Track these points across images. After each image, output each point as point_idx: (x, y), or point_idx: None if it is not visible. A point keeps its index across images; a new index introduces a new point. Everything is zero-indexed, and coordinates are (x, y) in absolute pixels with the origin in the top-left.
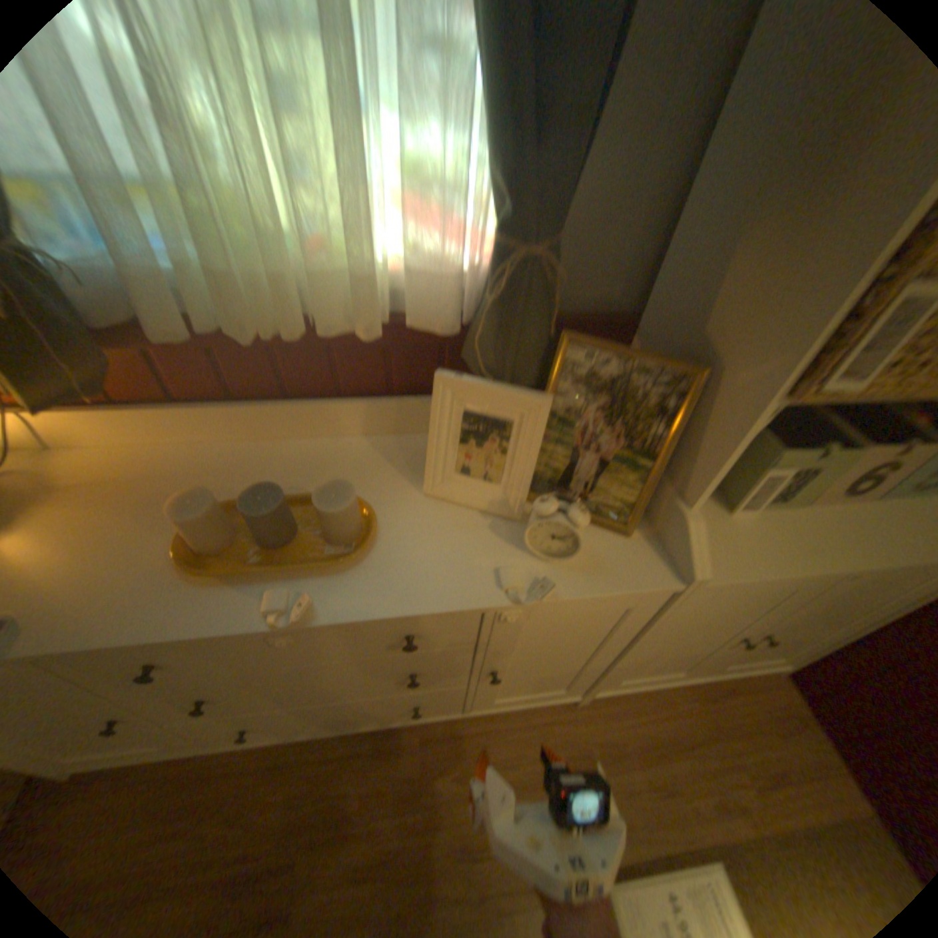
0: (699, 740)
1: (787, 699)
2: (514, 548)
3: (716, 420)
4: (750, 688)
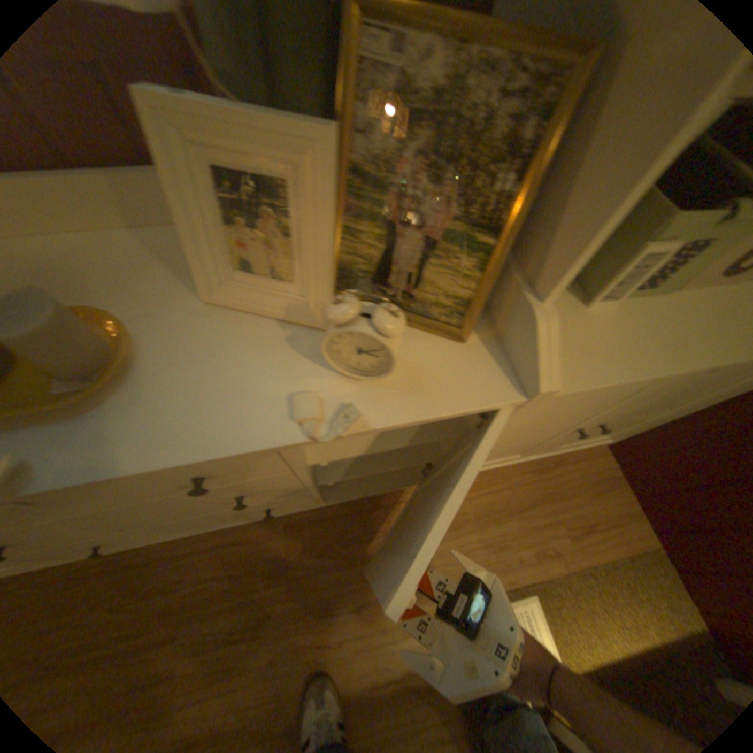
0: (527, 504)
1: (604, 465)
2: (318, 367)
3: (596, 156)
4: (574, 458)
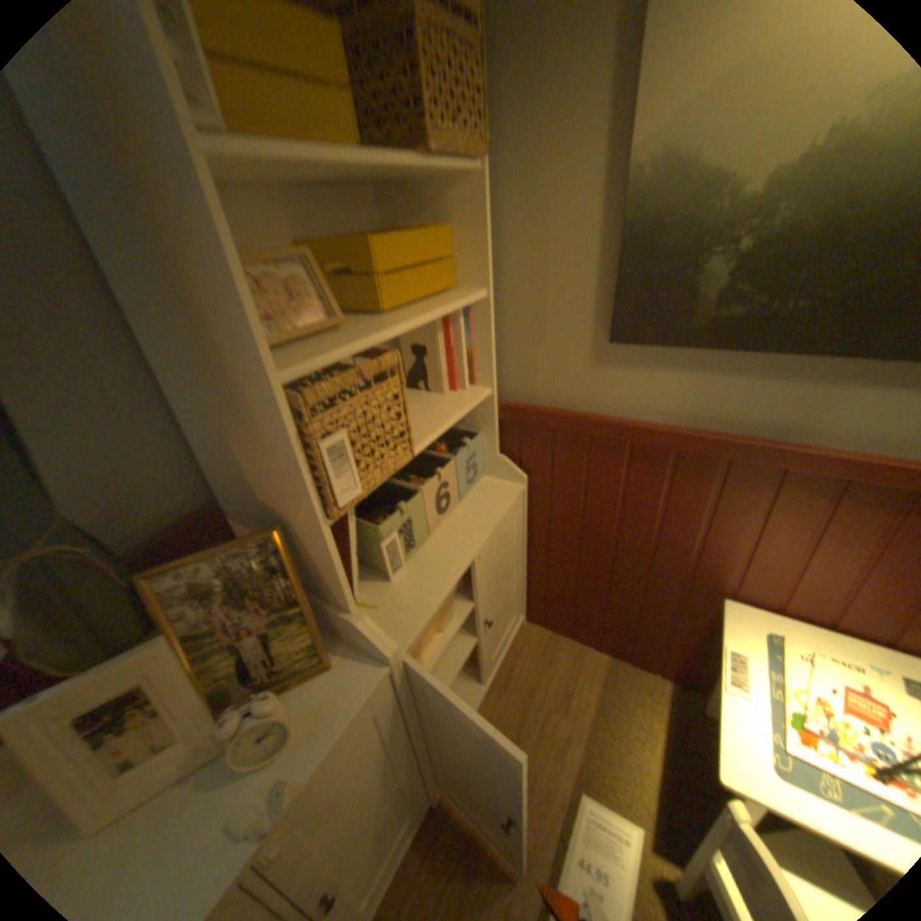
0: (516, 724)
1: (535, 636)
2: (231, 785)
3: (310, 551)
4: (515, 652)
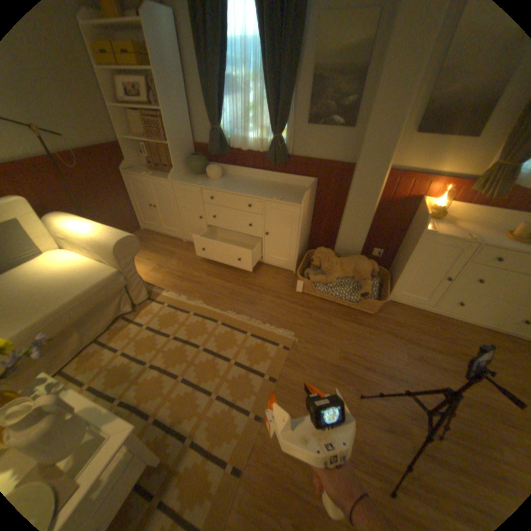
0: None
1: None
2: None
3: None
4: None
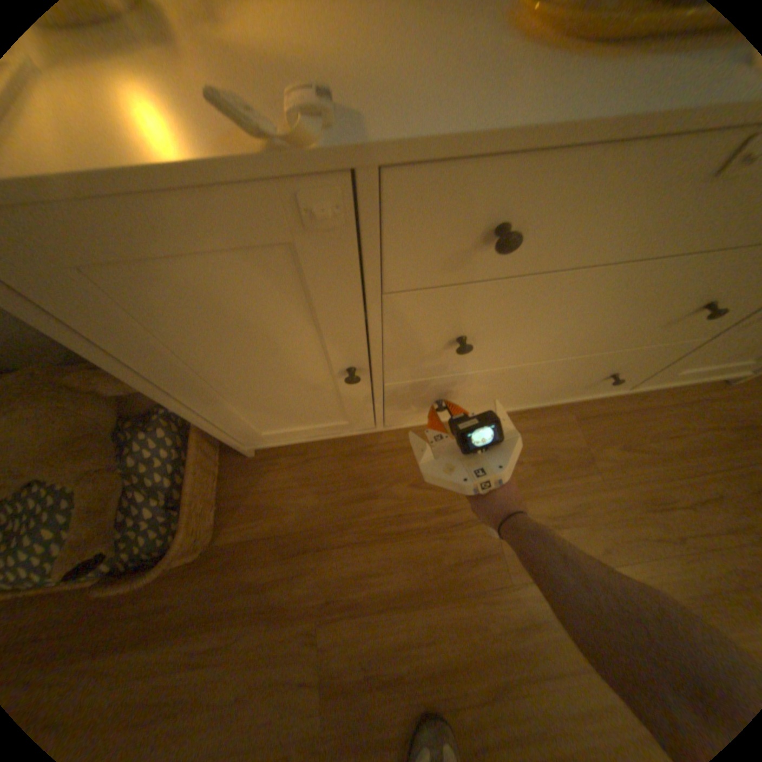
0: None
1: None
2: None
3: None
4: None
